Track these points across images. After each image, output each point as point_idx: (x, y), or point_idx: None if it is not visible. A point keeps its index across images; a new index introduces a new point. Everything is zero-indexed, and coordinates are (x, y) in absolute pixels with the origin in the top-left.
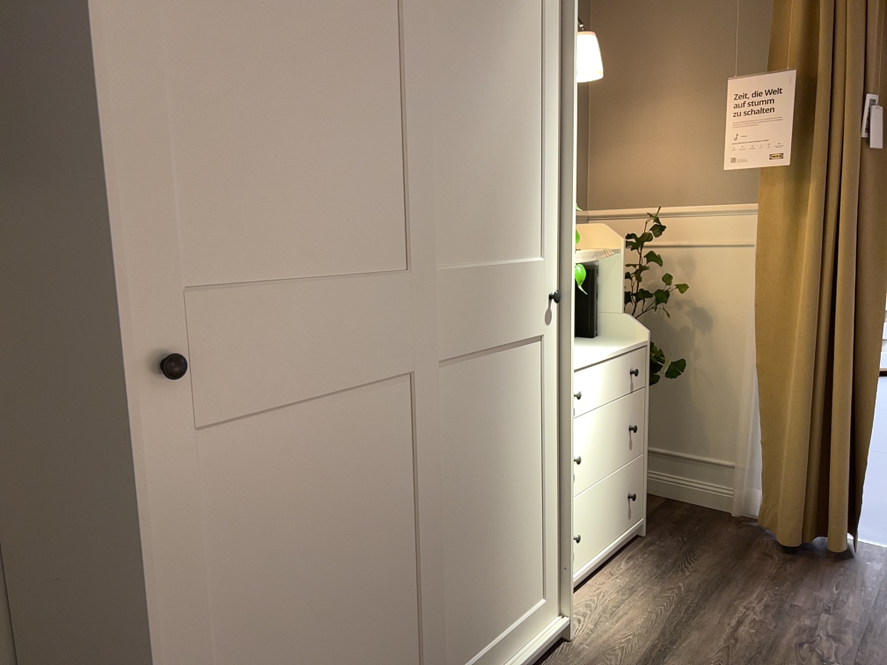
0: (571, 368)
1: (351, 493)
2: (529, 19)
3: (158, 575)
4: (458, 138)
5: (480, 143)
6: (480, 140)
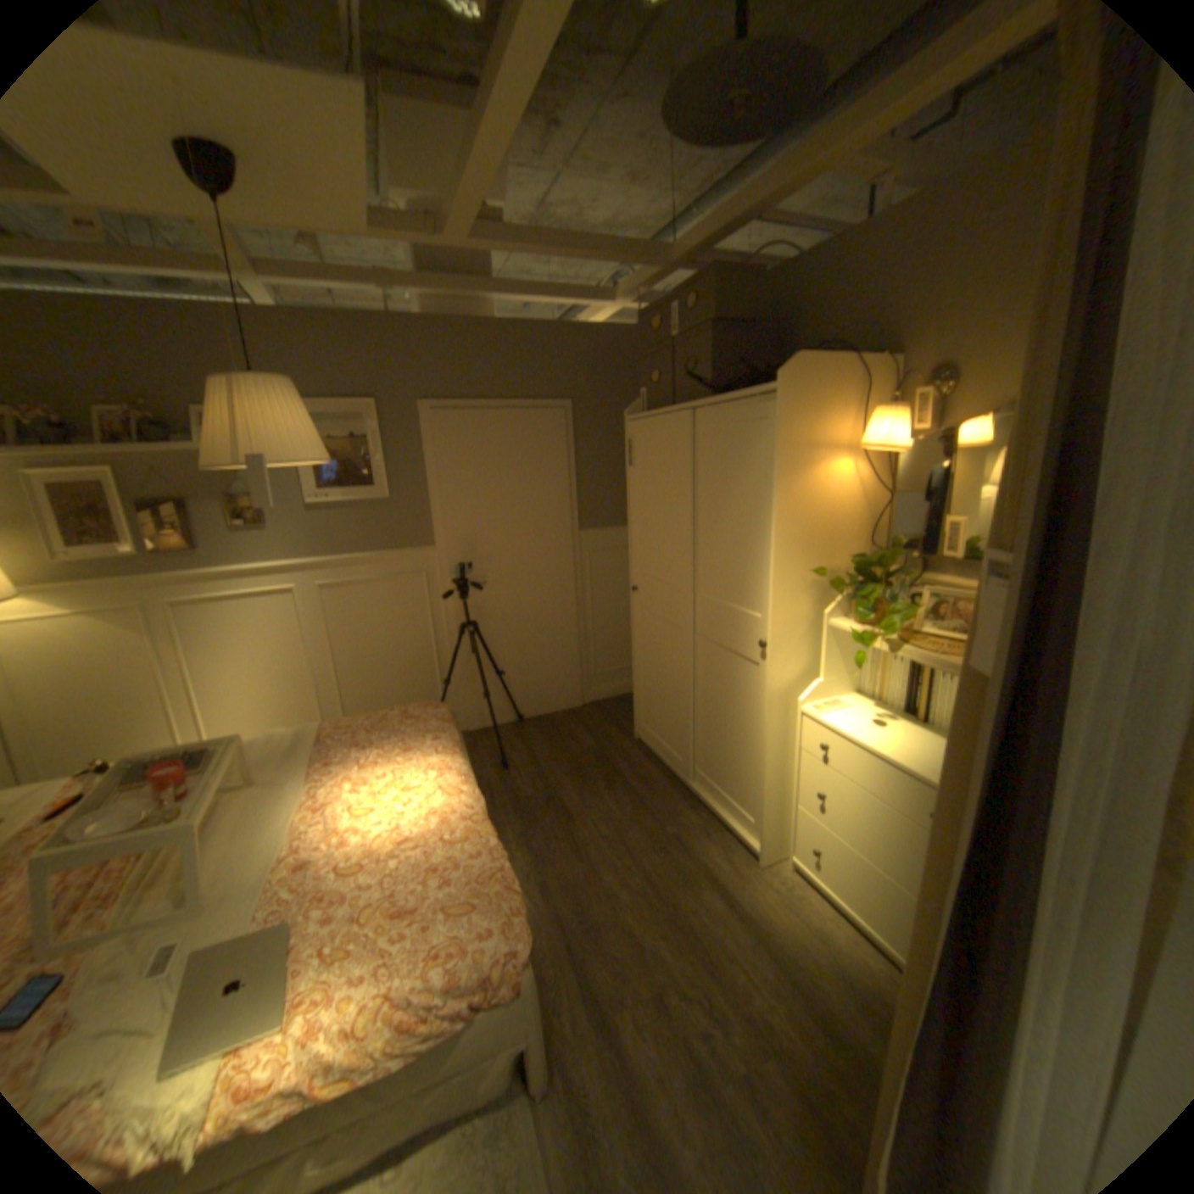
0: (769, 700)
1: (666, 657)
2: (755, 469)
3: (634, 637)
4: (711, 541)
5: (721, 544)
6: (722, 542)
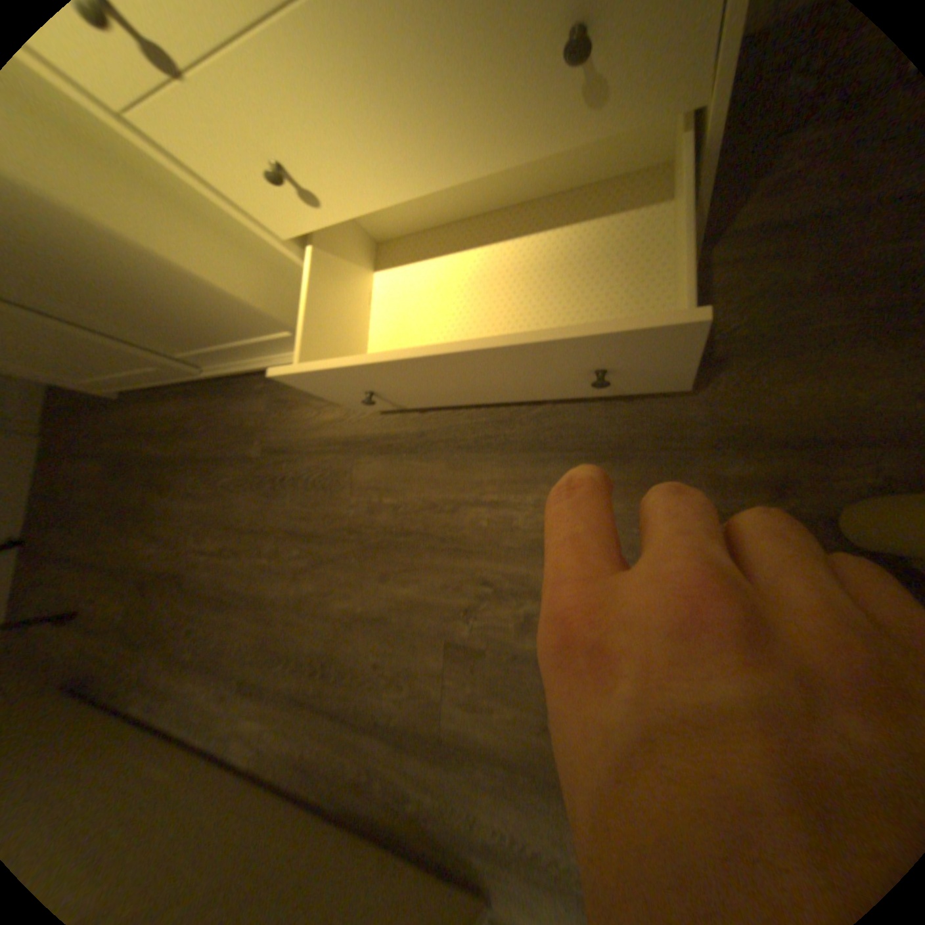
0: None
1: None
2: None
3: None
4: None
5: None
6: None
